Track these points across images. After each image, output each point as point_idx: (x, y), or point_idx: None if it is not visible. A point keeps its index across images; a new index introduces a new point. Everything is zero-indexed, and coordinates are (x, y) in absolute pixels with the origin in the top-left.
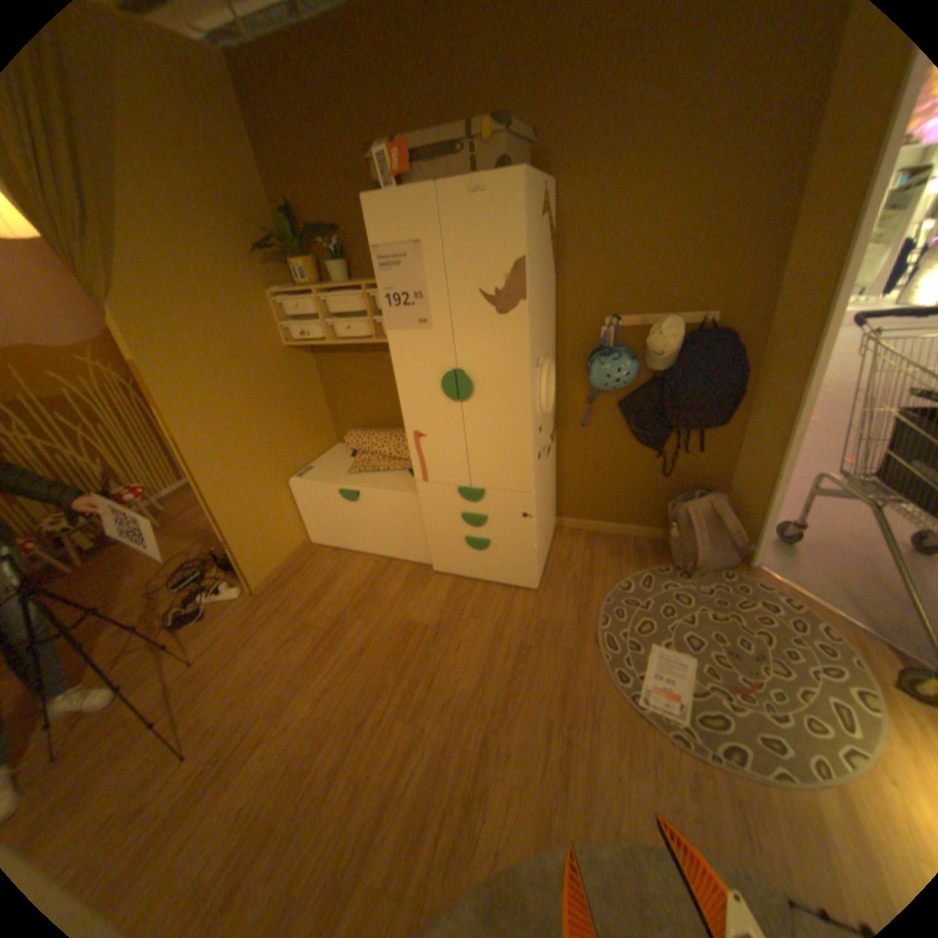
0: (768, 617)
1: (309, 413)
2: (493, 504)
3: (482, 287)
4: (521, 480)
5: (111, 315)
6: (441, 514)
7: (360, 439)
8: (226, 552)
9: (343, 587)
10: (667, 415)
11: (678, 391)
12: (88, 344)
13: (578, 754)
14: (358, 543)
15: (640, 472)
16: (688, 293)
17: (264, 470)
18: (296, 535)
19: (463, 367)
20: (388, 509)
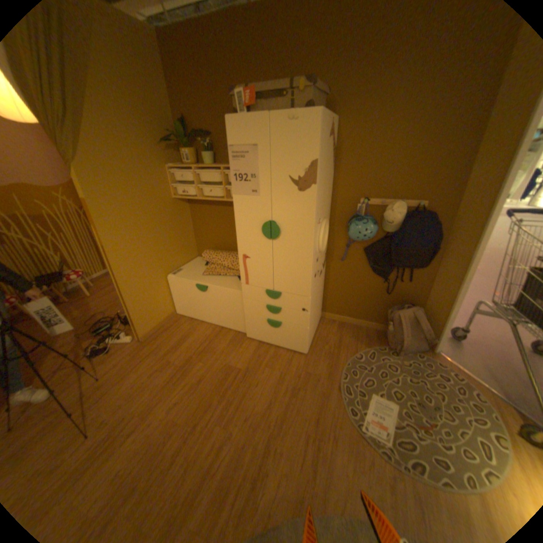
0: (443, 384)
1: (183, 238)
2: (285, 301)
3: (291, 175)
4: (303, 289)
5: (74, 171)
6: (254, 304)
7: (211, 256)
8: (126, 314)
9: (193, 341)
10: (392, 258)
11: (400, 245)
12: (60, 186)
13: (323, 457)
14: (204, 316)
15: (373, 290)
16: (410, 189)
17: (153, 268)
18: (168, 308)
19: (275, 220)
20: (223, 298)
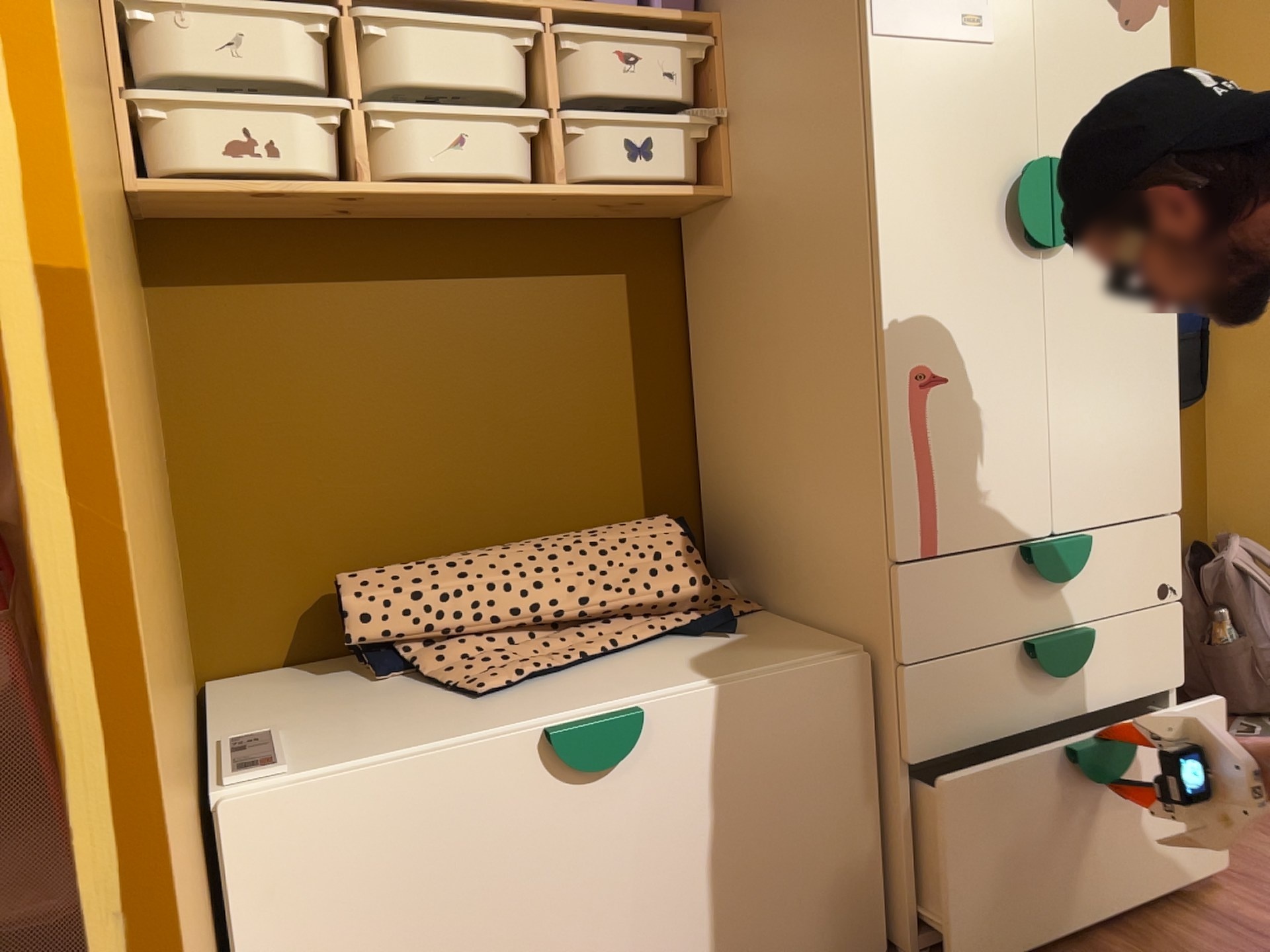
0: None
1: None
2: (1100, 577)
3: None
4: (1161, 474)
5: None
6: (967, 674)
7: (424, 585)
8: None
9: None
10: None
11: None
12: None
13: None
14: None
15: None
16: None
17: None
18: None
19: (1054, 153)
20: (749, 752)
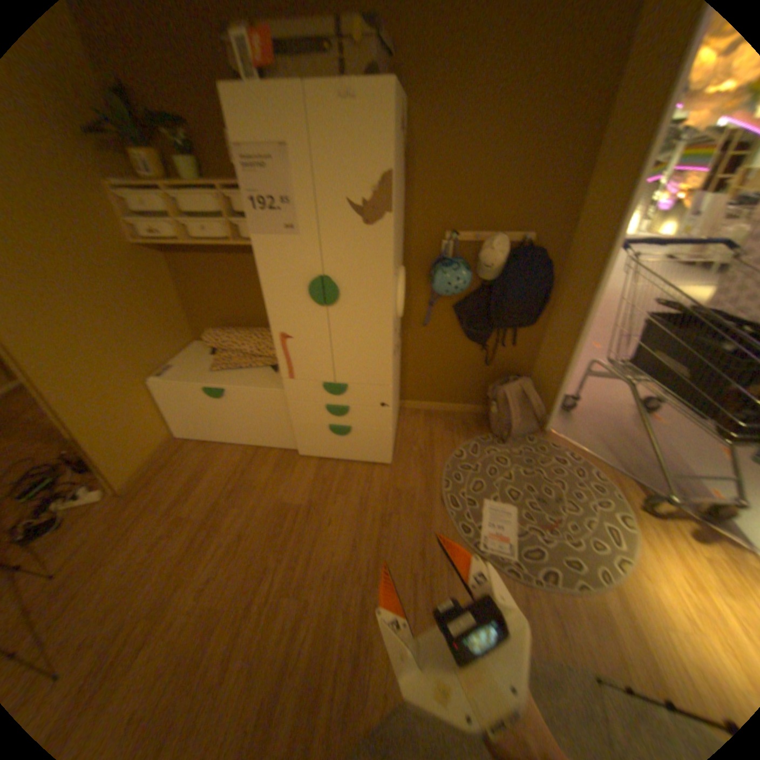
0: (559, 468)
1: (161, 312)
2: (354, 396)
3: (349, 197)
4: (380, 375)
5: None
6: (306, 407)
7: (218, 338)
8: (81, 458)
9: (212, 478)
10: (490, 316)
11: (501, 297)
12: None
13: (438, 597)
14: (223, 435)
15: (467, 362)
16: (512, 216)
17: (116, 371)
18: (157, 432)
19: (329, 274)
20: (253, 404)
